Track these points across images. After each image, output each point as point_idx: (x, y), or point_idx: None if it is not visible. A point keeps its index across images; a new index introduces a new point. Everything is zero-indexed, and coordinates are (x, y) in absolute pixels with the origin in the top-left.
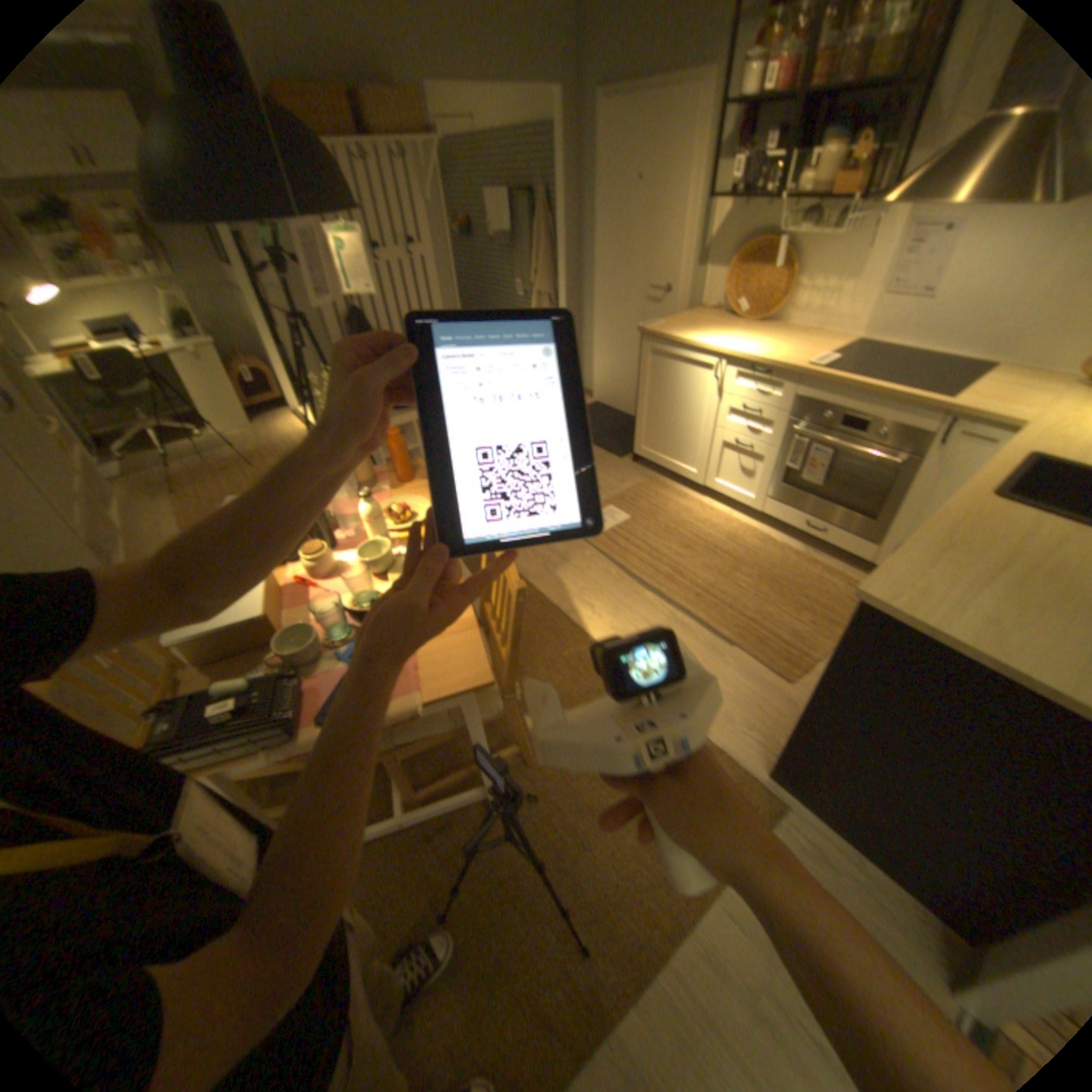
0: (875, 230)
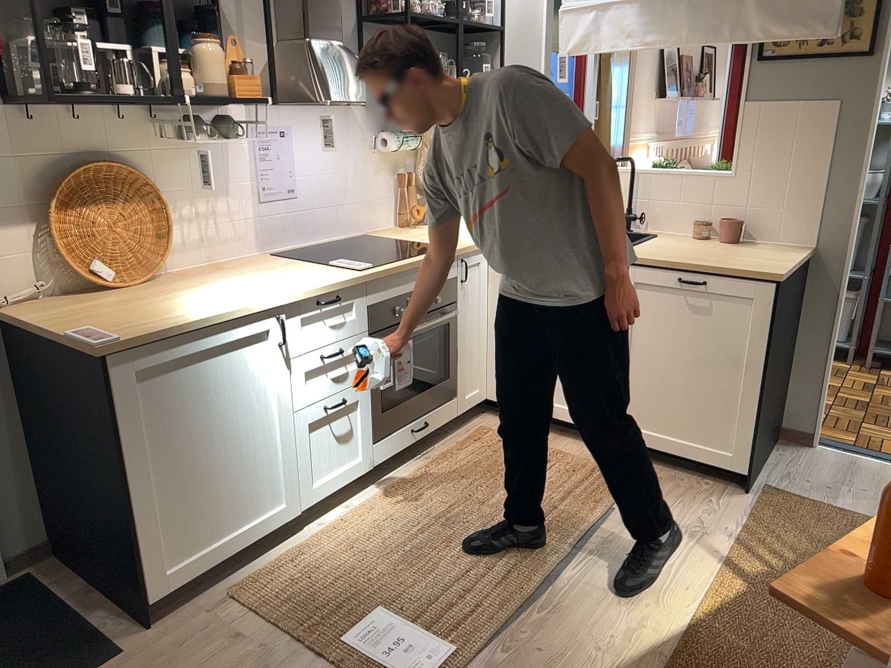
0: (226, 143)
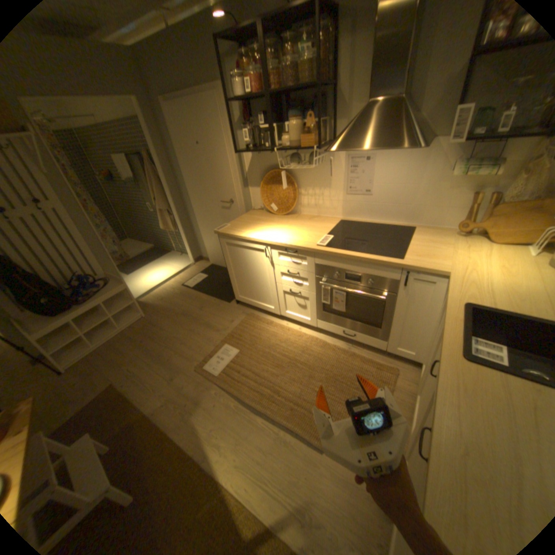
0: (332, 162)
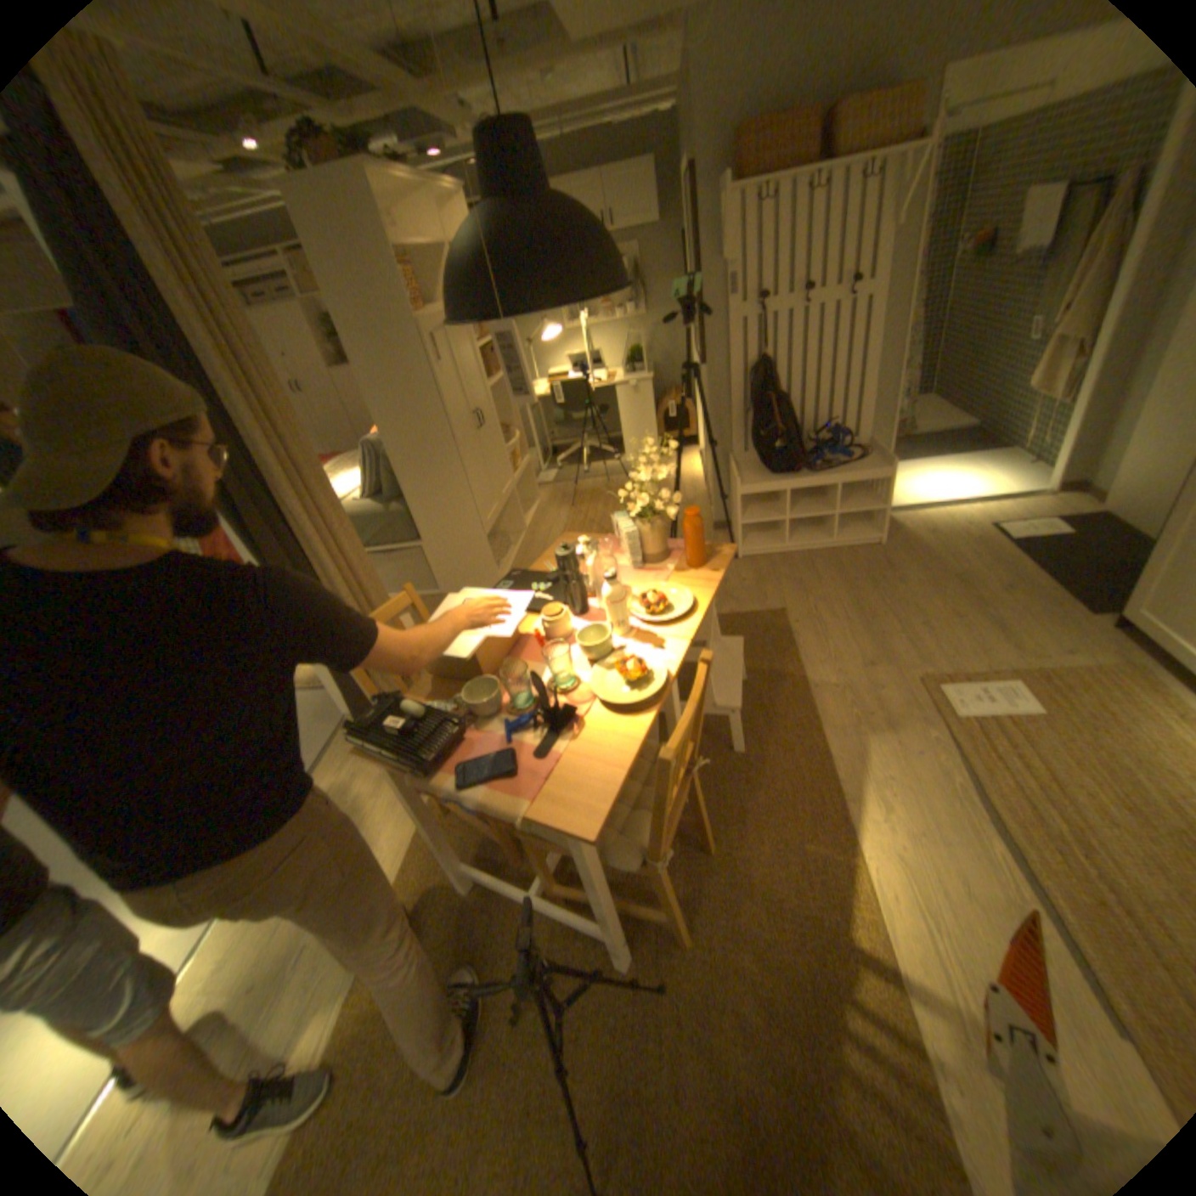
0: None
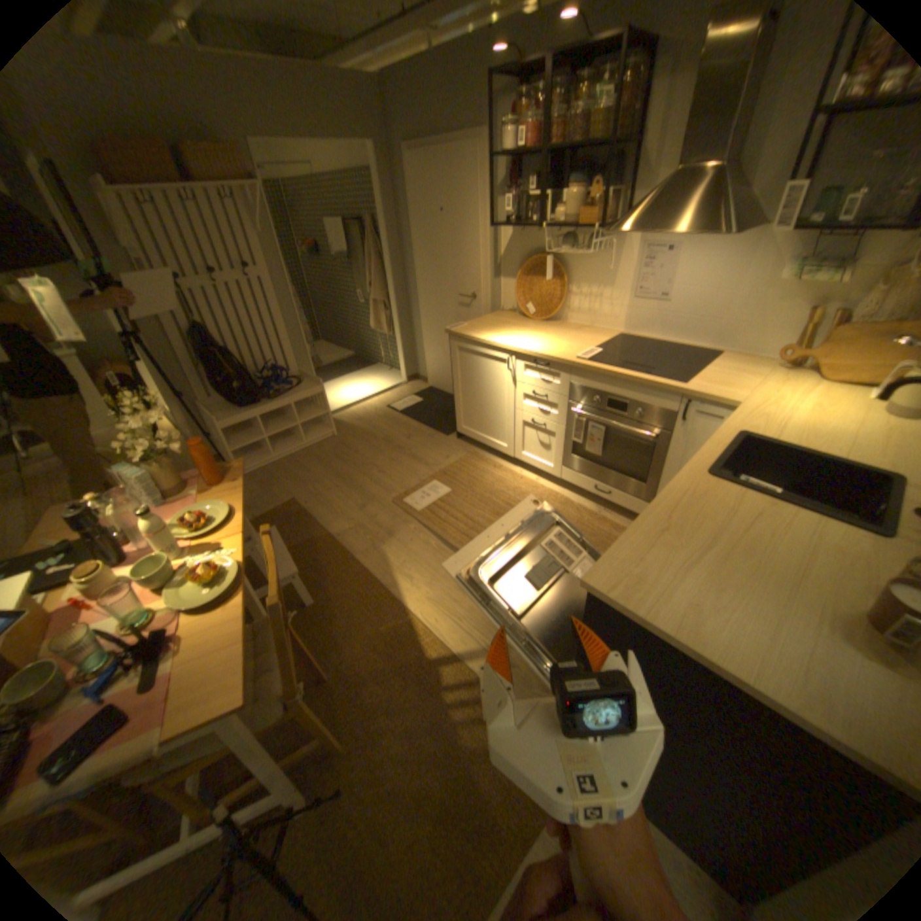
0: (619, 250)
